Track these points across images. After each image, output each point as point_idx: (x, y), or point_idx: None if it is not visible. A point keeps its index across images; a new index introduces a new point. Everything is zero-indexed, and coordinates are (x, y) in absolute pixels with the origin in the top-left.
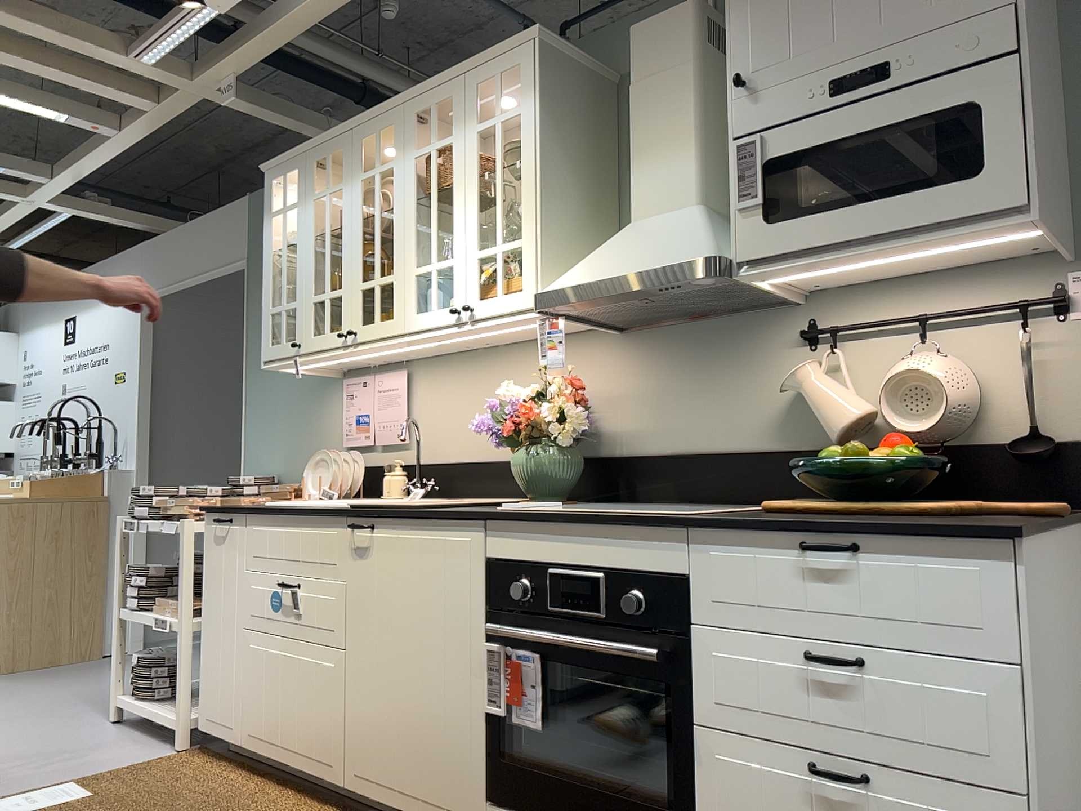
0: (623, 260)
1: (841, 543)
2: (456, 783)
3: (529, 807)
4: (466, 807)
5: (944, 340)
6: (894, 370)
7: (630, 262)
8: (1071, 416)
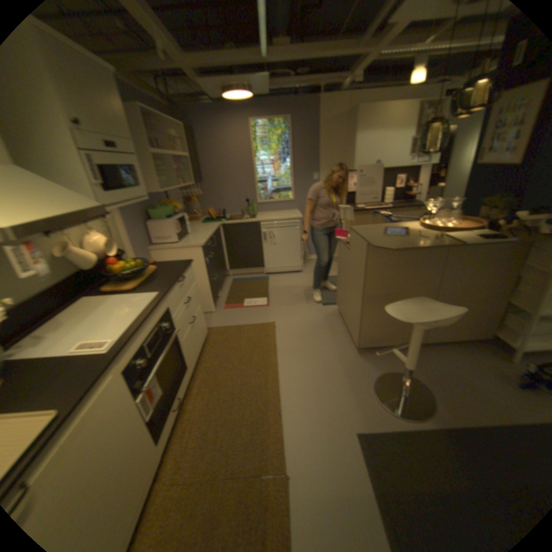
0: (49, 202)
1: (182, 277)
2: (148, 464)
3: (165, 420)
4: (153, 462)
5: (89, 227)
6: (95, 239)
7: (60, 204)
8: (117, 243)
